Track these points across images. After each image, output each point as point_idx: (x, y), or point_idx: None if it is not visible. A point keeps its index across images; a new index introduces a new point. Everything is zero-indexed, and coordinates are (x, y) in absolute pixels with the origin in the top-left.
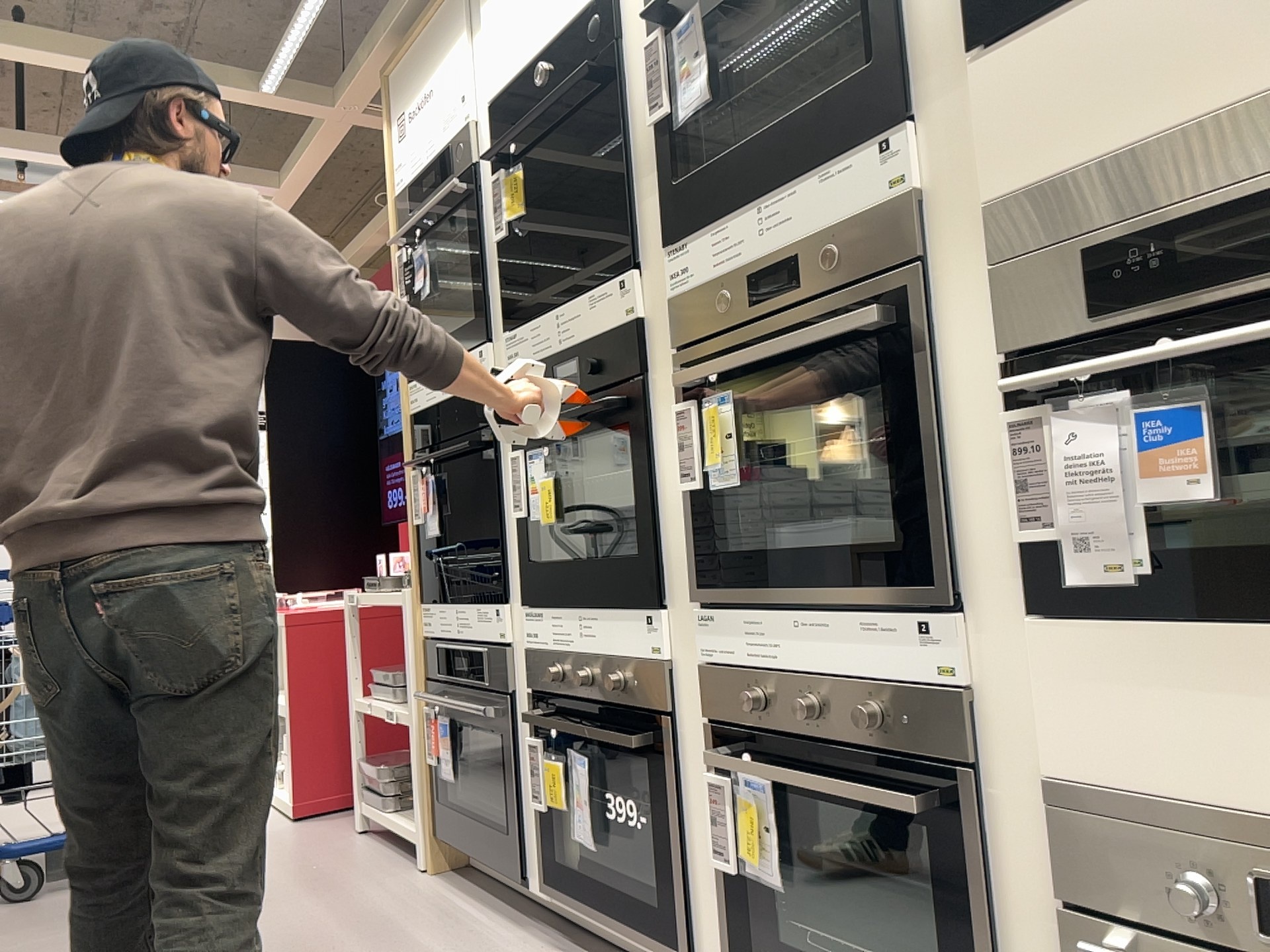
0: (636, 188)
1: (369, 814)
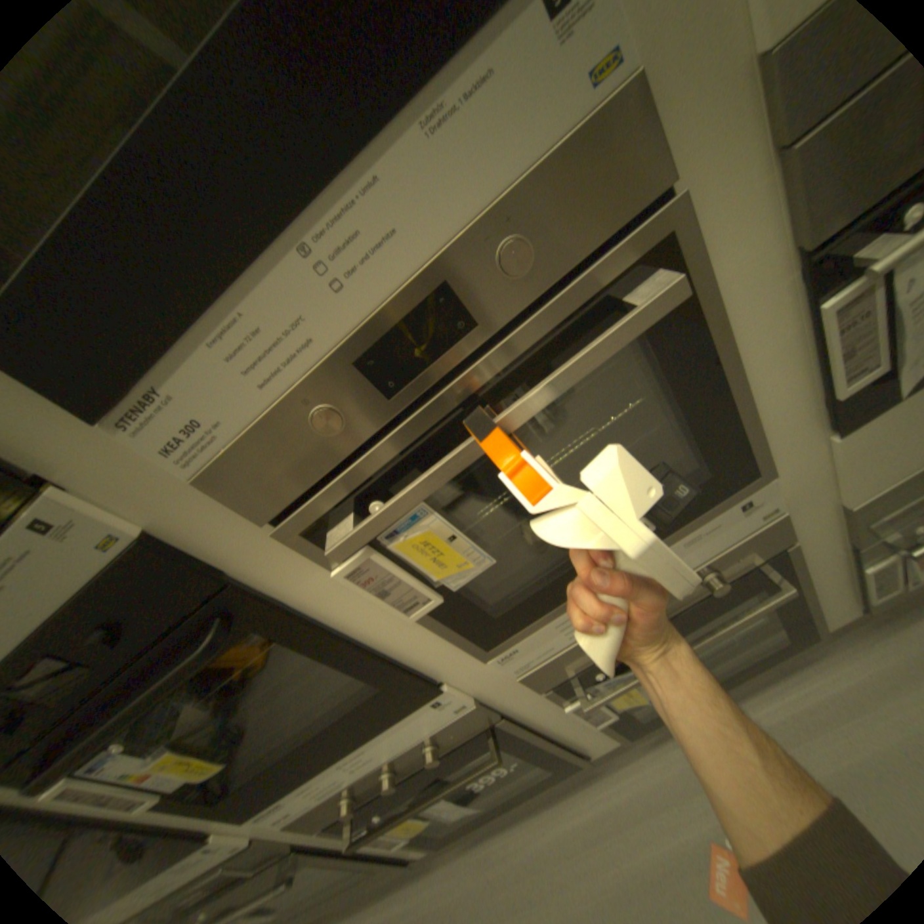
0: None
1: None
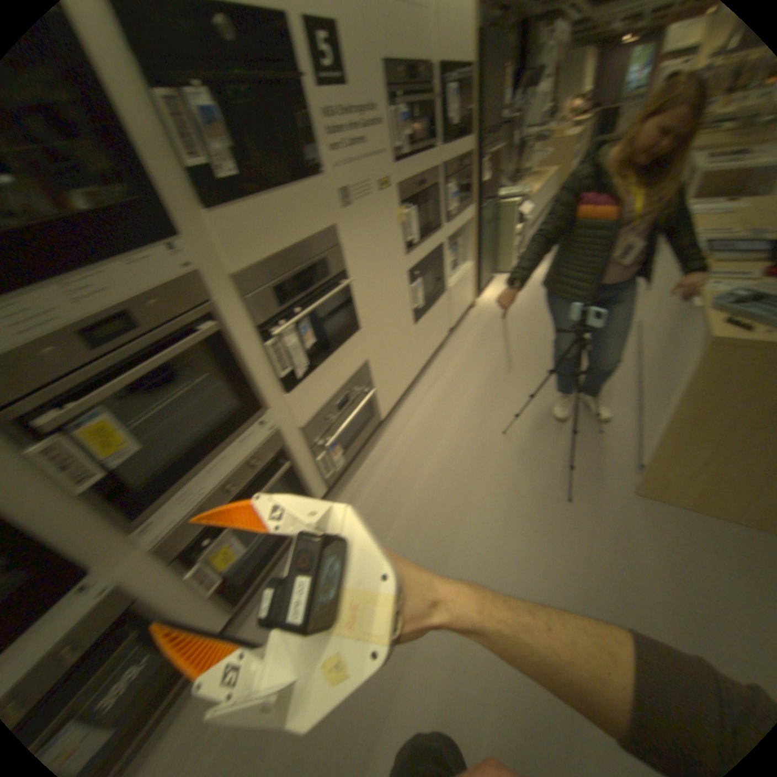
0: None
1: None
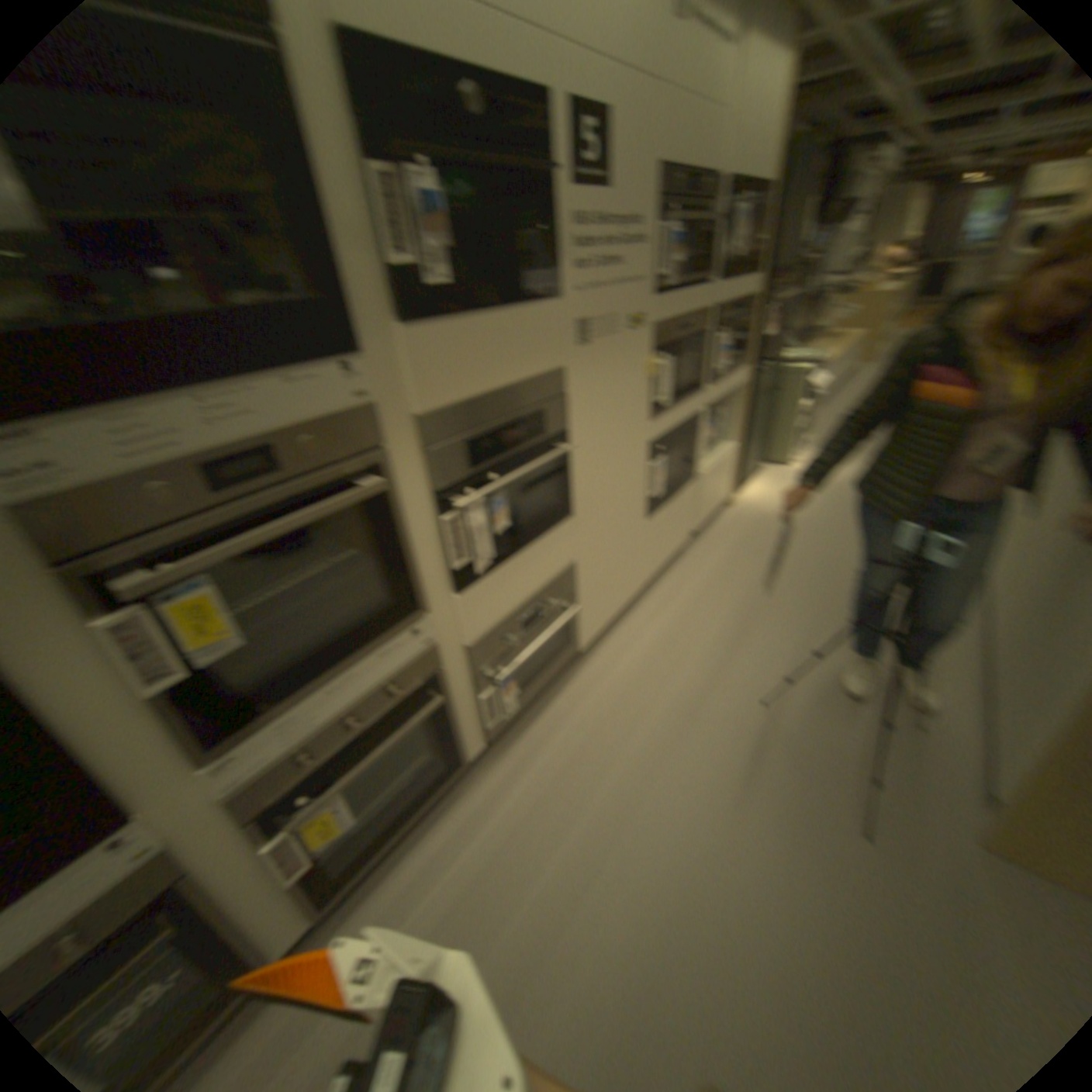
0: None
1: None
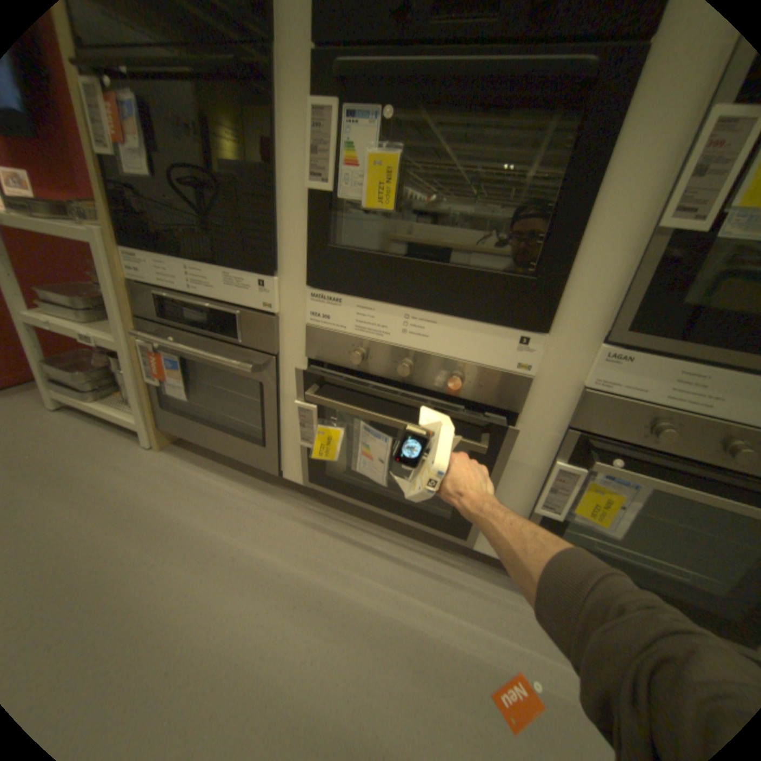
0: None
1: (65, 400)
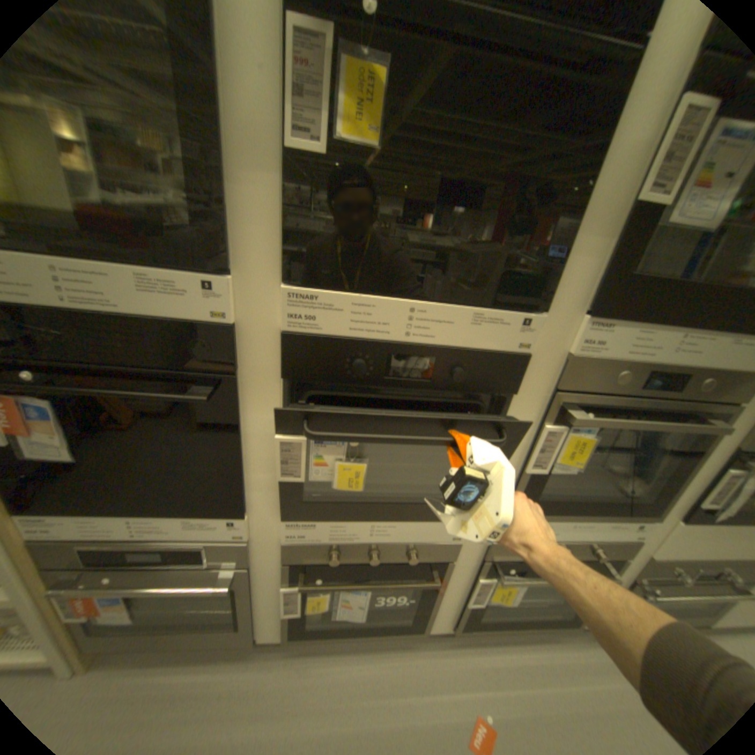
0: (577, 237)
1: None
